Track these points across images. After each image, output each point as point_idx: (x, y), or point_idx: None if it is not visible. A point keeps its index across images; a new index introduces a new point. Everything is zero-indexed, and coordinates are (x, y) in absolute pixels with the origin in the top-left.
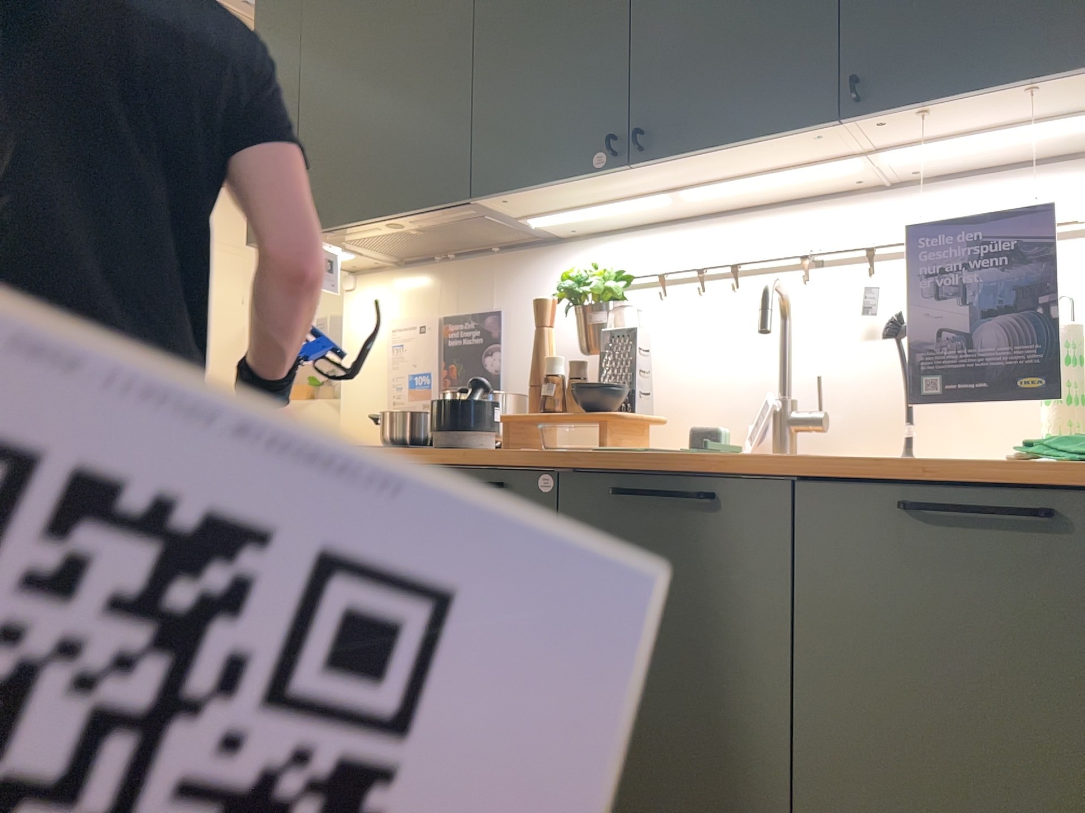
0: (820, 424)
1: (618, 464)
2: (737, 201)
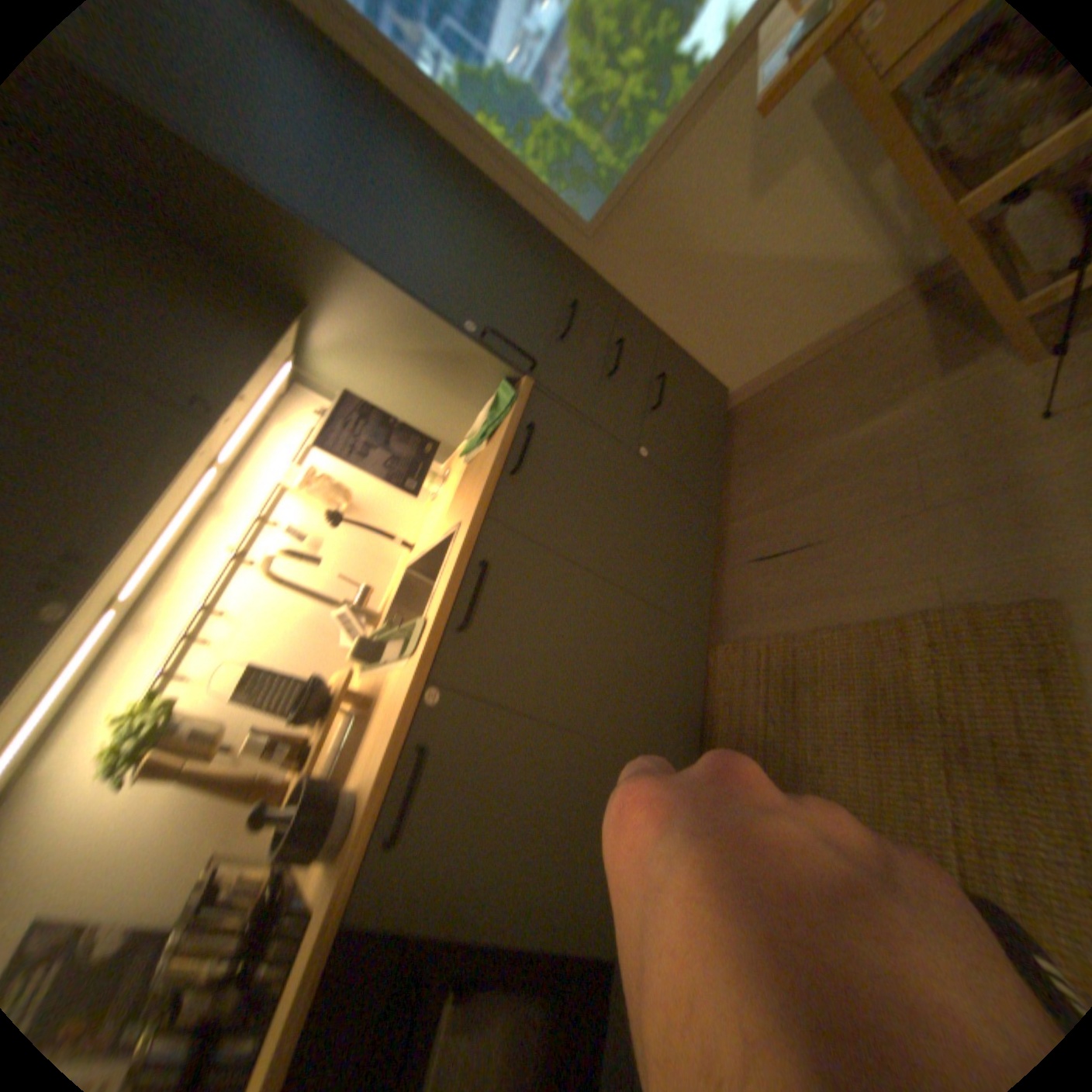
0: (366, 586)
1: (442, 616)
2: (140, 575)
